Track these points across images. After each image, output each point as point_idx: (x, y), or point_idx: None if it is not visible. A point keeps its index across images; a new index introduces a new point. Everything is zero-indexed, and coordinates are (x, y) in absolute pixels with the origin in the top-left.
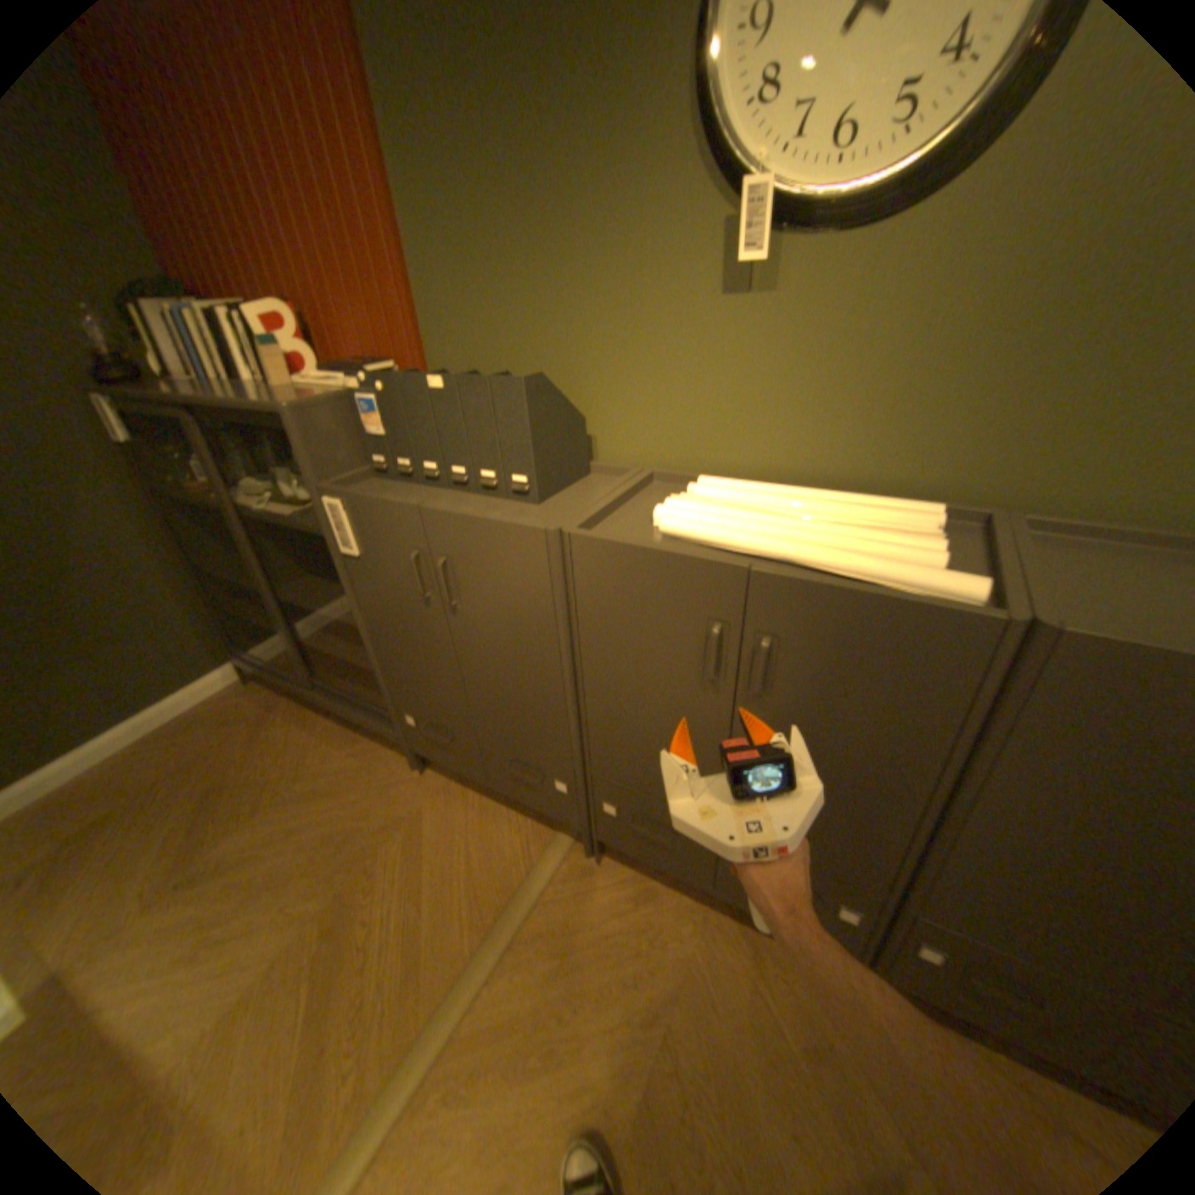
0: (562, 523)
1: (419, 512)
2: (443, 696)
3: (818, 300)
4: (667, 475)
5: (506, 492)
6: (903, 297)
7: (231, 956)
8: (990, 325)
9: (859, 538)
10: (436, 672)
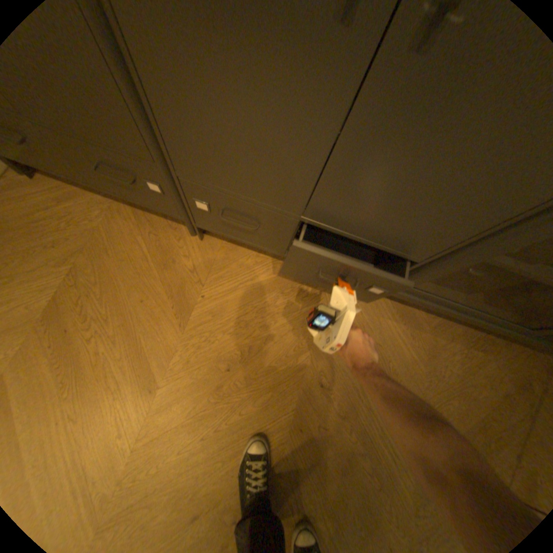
0: None
1: None
2: None
3: None
4: None
5: None
6: None
7: None
8: None
9: None
10: None
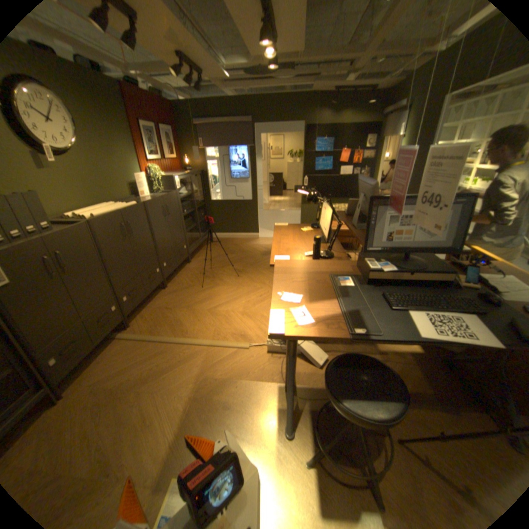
0: (81, 222)
1: (41, 240)
2: (66, 323)
3: (60, 169)
4: (50, 219)
5: (40, 231)
6: (74, 168)
7: (151, 410)
8: (88, 172)
9: (115, 205)
10: (61, 312)
